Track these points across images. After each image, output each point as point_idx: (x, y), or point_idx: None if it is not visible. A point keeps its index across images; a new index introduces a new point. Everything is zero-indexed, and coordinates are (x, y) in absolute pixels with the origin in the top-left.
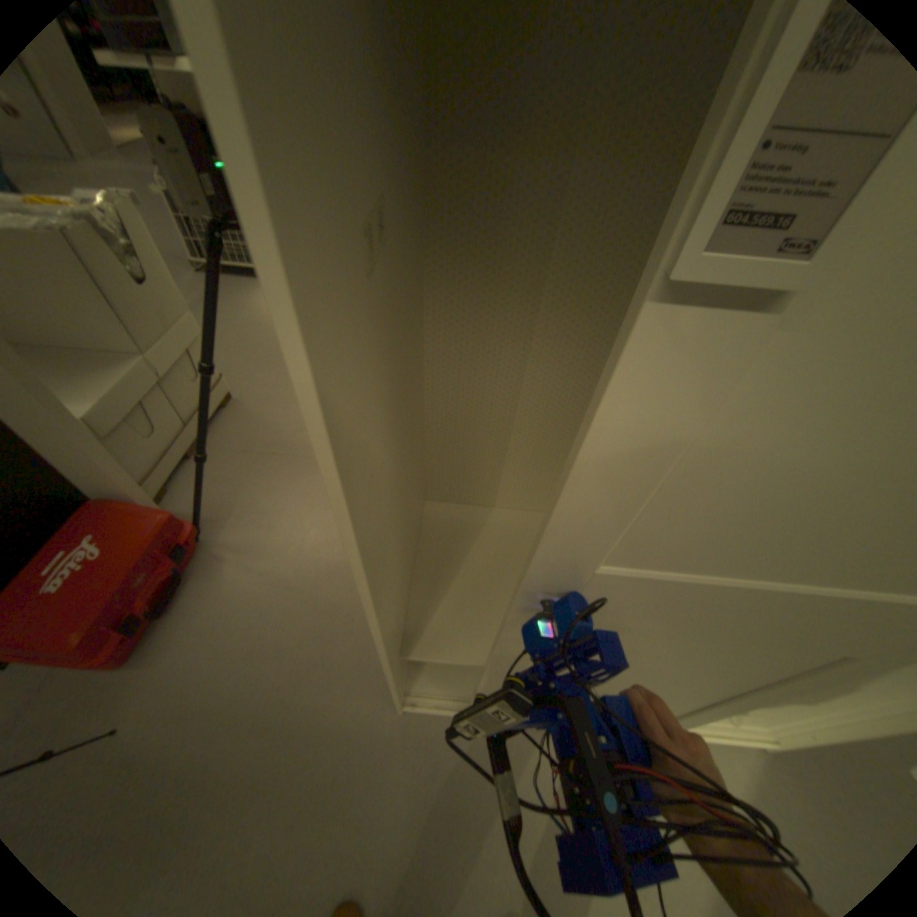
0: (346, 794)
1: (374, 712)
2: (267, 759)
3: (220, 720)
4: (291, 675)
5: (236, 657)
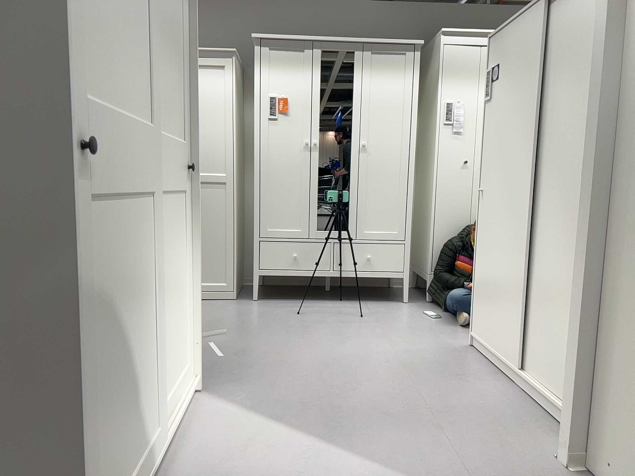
0: None
1: None
2: None
3: None
4: None
5: None
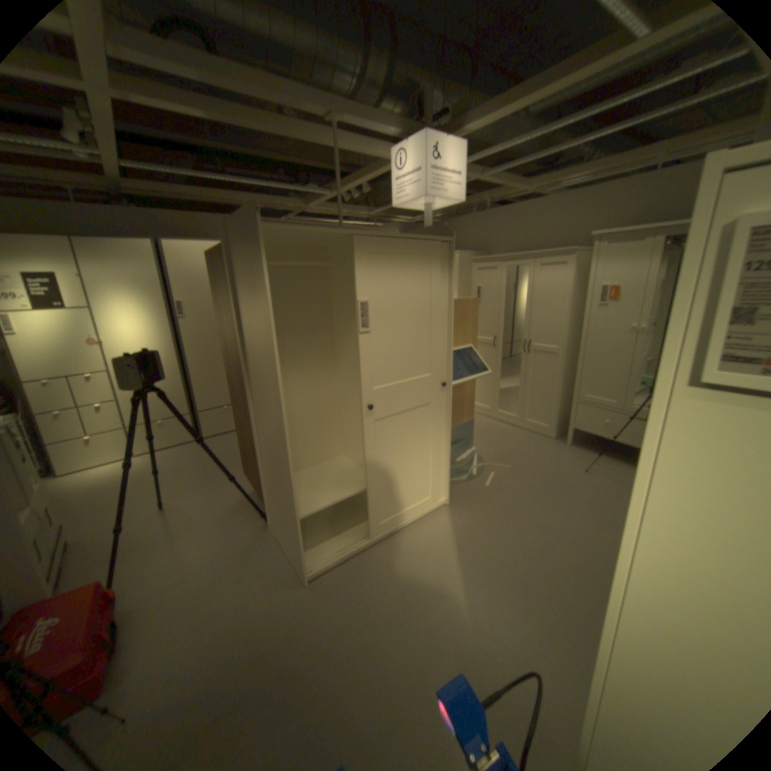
0: (301, 629)
1: (292, 596)
2: (247, 652)
3: (201, 662)
4: (233, 617)
5: (188, 636)
